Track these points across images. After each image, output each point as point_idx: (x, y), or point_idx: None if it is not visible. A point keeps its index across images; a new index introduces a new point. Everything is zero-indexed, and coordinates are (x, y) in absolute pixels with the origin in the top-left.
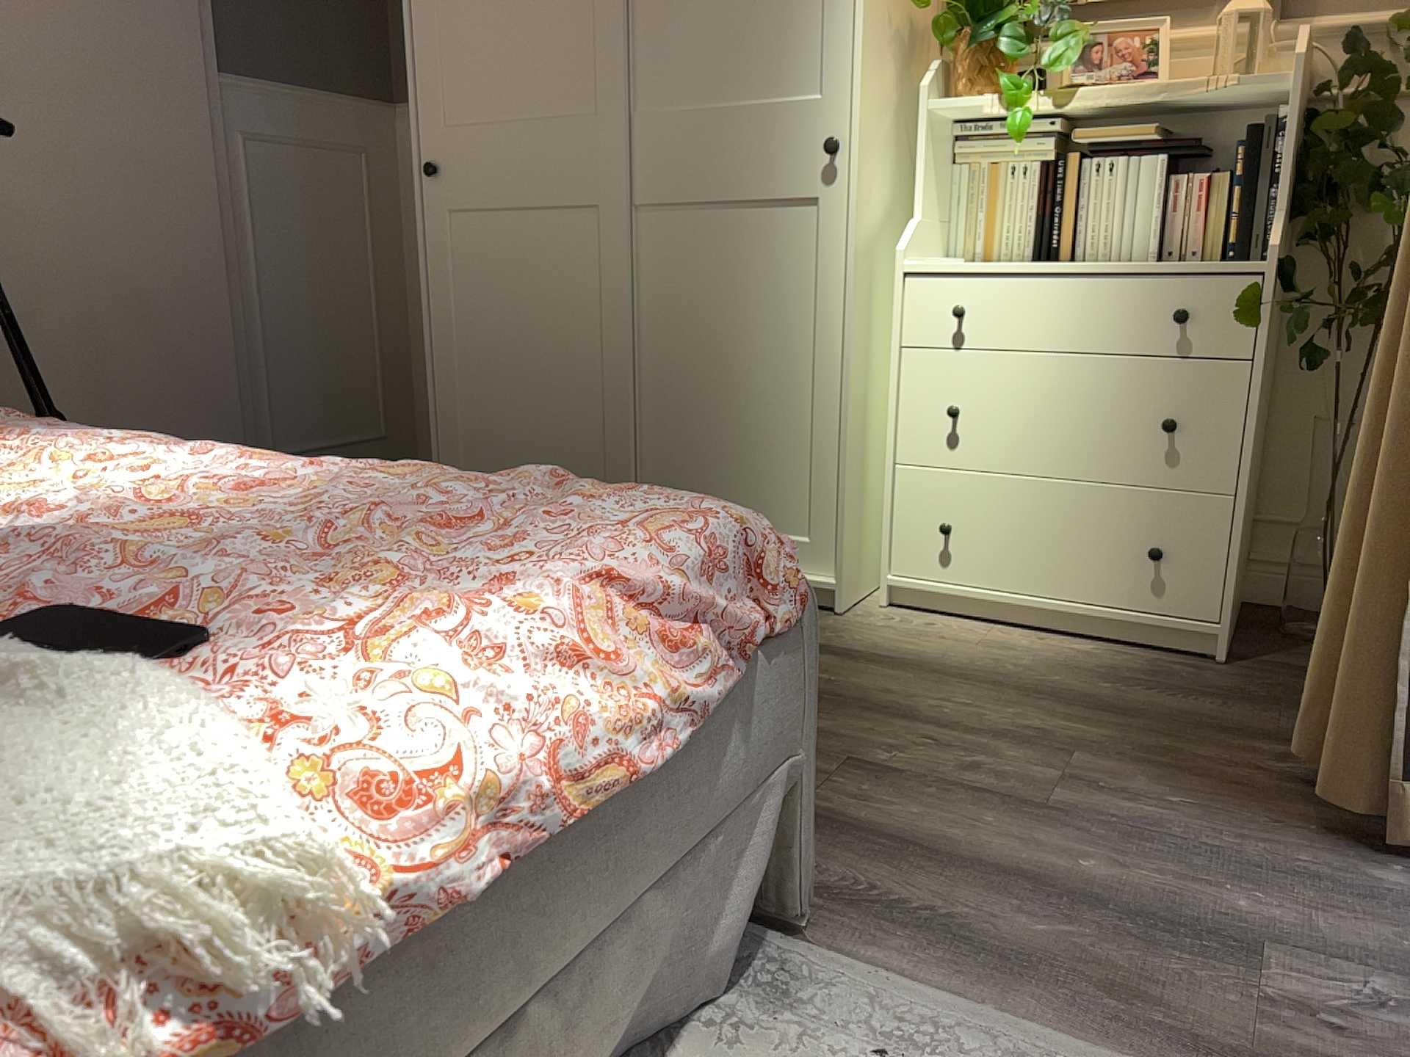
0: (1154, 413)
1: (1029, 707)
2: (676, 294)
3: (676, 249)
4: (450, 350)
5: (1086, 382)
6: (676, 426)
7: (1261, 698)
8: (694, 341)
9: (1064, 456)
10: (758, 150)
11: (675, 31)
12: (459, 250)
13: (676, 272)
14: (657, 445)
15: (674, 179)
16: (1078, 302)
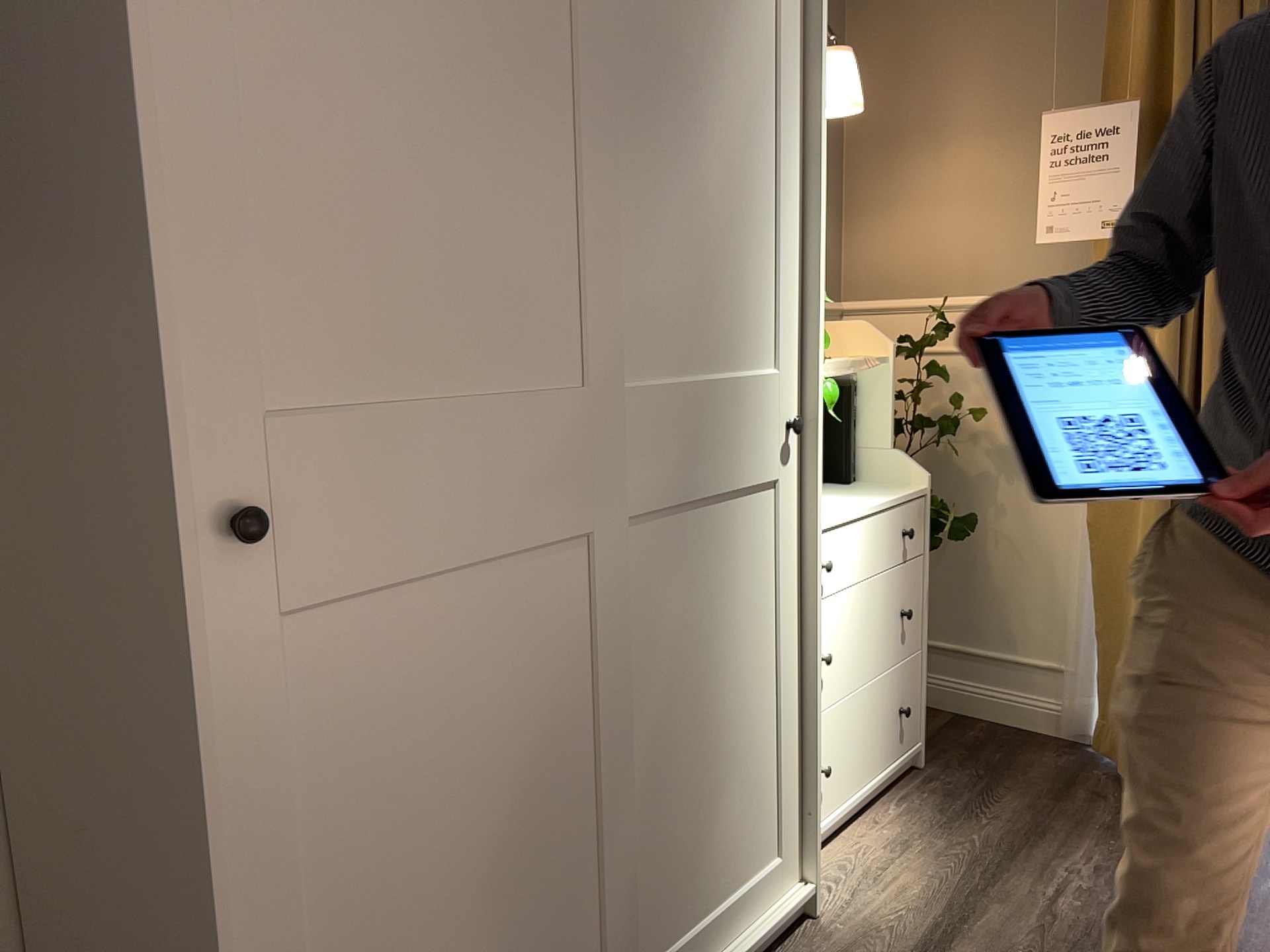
0: (898, 607)
1: (1041, 863)
2: (661, 634)
3: (660, 571)
4: (282, 944)
5: (875, 598)
6: (663, 818)
7: (983, 773)
8: (680, 687)
9: (869, 664)
10: (738, 429)
11: (656, 270)
12: (301, 692)
13: (660, 602)
14: (643, 861)
15: (663, 473)
16: (871, 536)
